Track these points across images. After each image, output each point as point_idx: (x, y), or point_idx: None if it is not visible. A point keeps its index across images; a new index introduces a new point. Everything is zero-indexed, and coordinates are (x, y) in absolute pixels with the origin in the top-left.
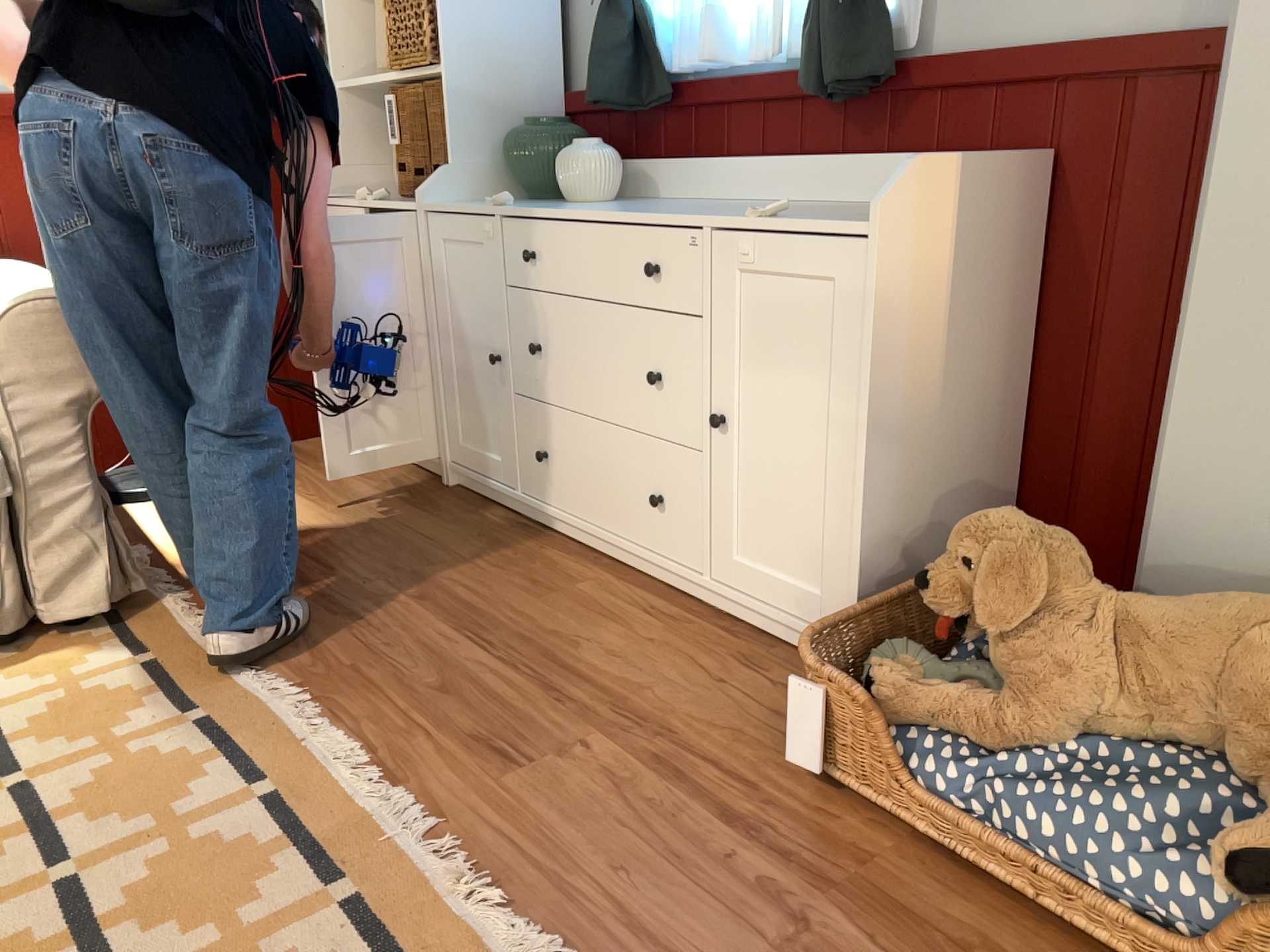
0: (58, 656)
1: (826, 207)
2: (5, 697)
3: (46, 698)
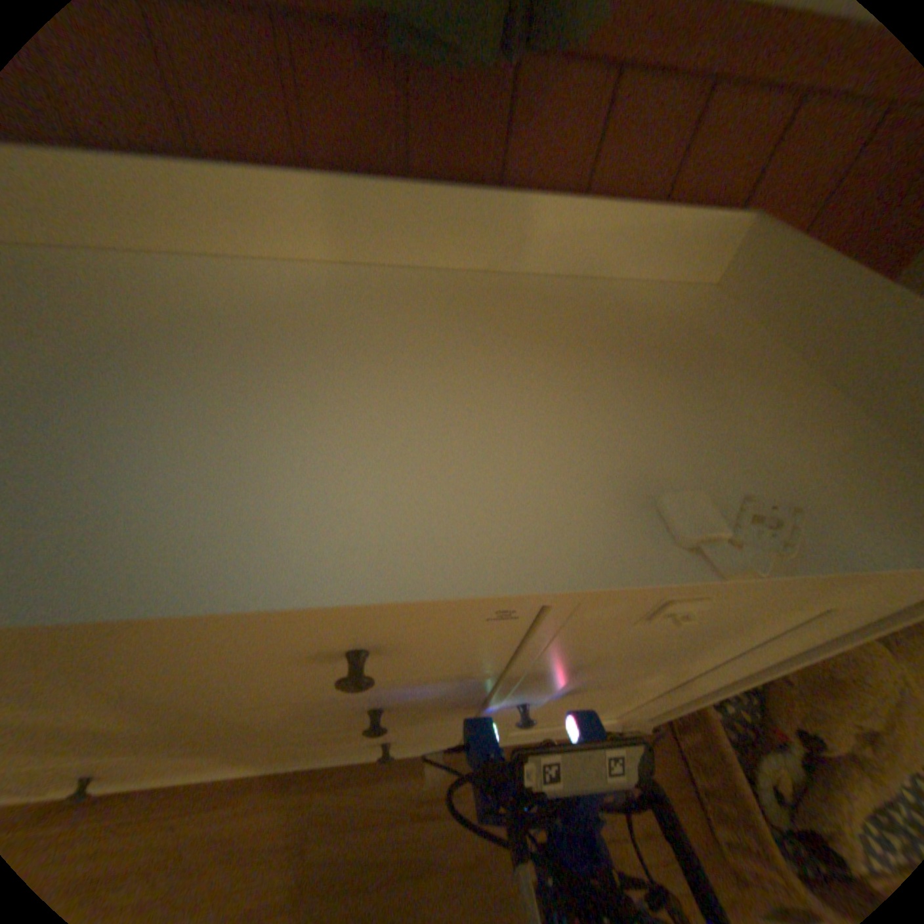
0: None
1: (441, 285)
2: None
3: None
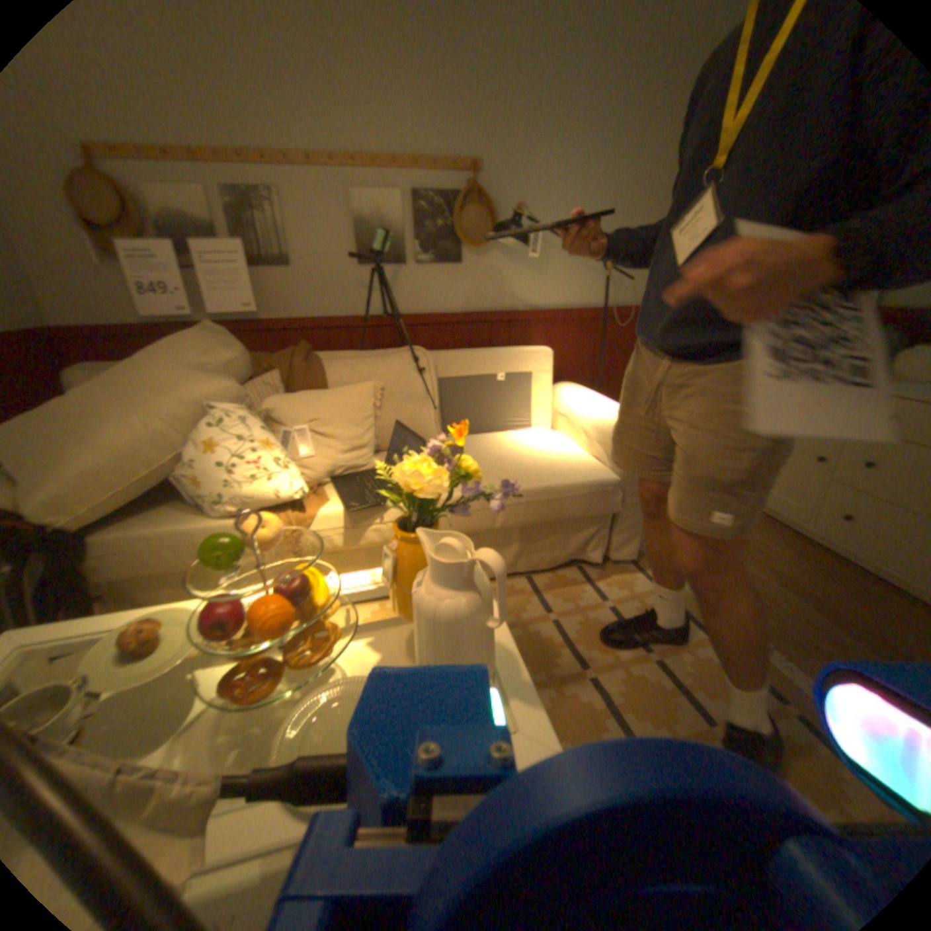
0: (620, 578)
1: None
2: (613, 599)
3: (632, 605)
